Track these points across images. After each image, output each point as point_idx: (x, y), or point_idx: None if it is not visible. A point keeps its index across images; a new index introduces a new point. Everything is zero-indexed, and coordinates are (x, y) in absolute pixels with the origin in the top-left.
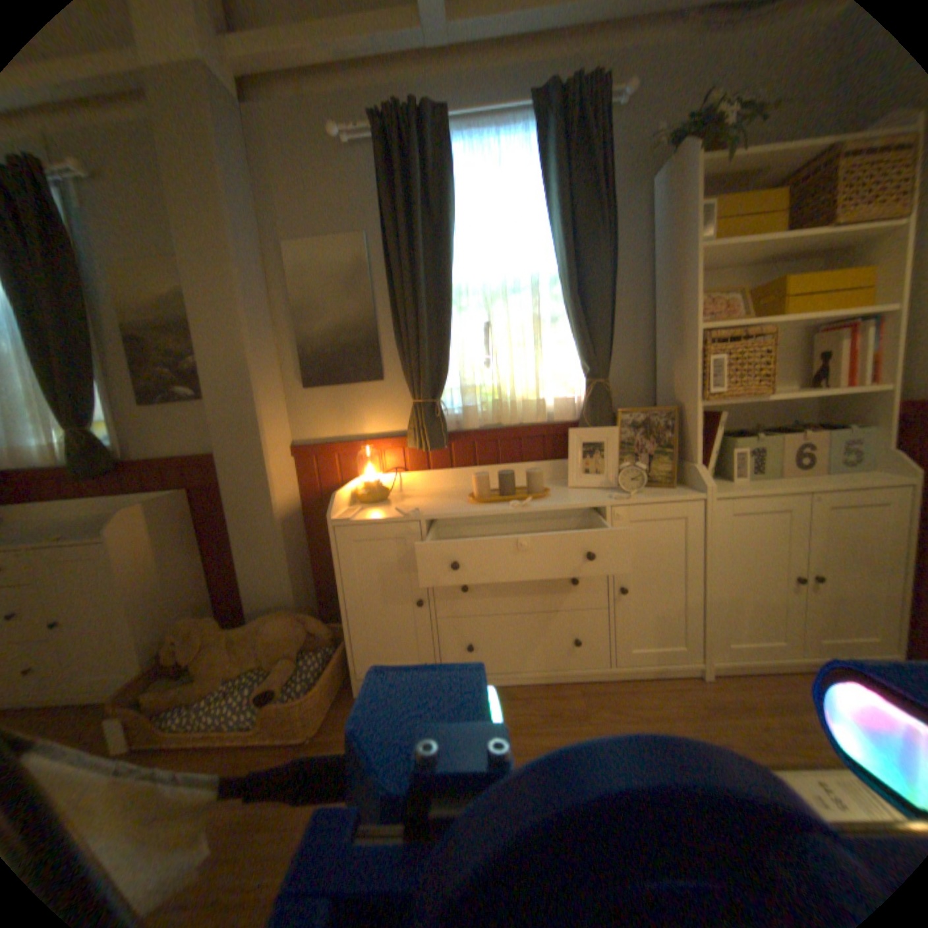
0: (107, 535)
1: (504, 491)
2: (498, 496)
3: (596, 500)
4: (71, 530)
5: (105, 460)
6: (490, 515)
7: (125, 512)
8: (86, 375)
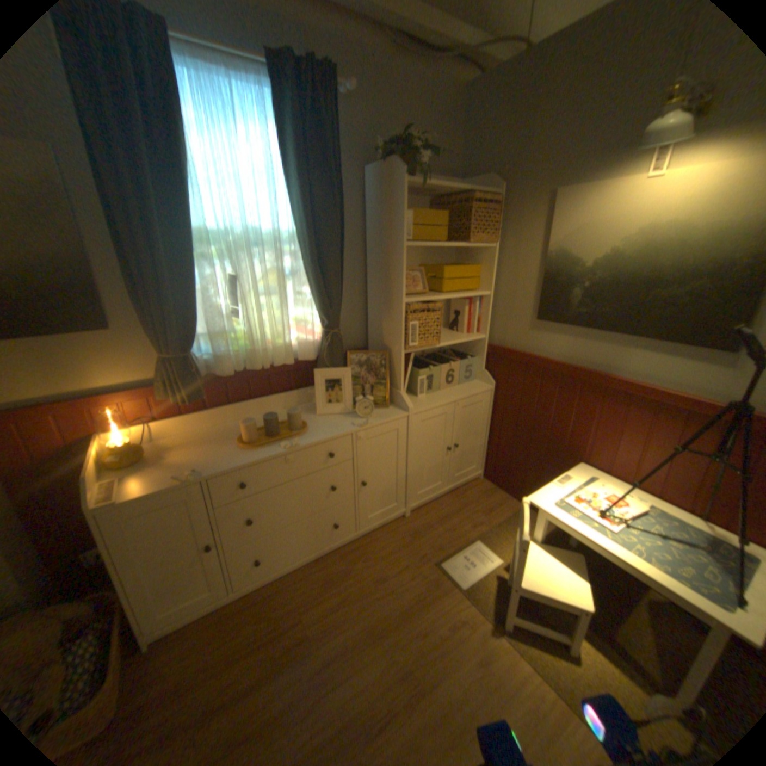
0: None
1: (270, 433)
2: (264, 436)
3: (343, 429)
4: None
5: None
6: (265, 461)
7: None
8: None
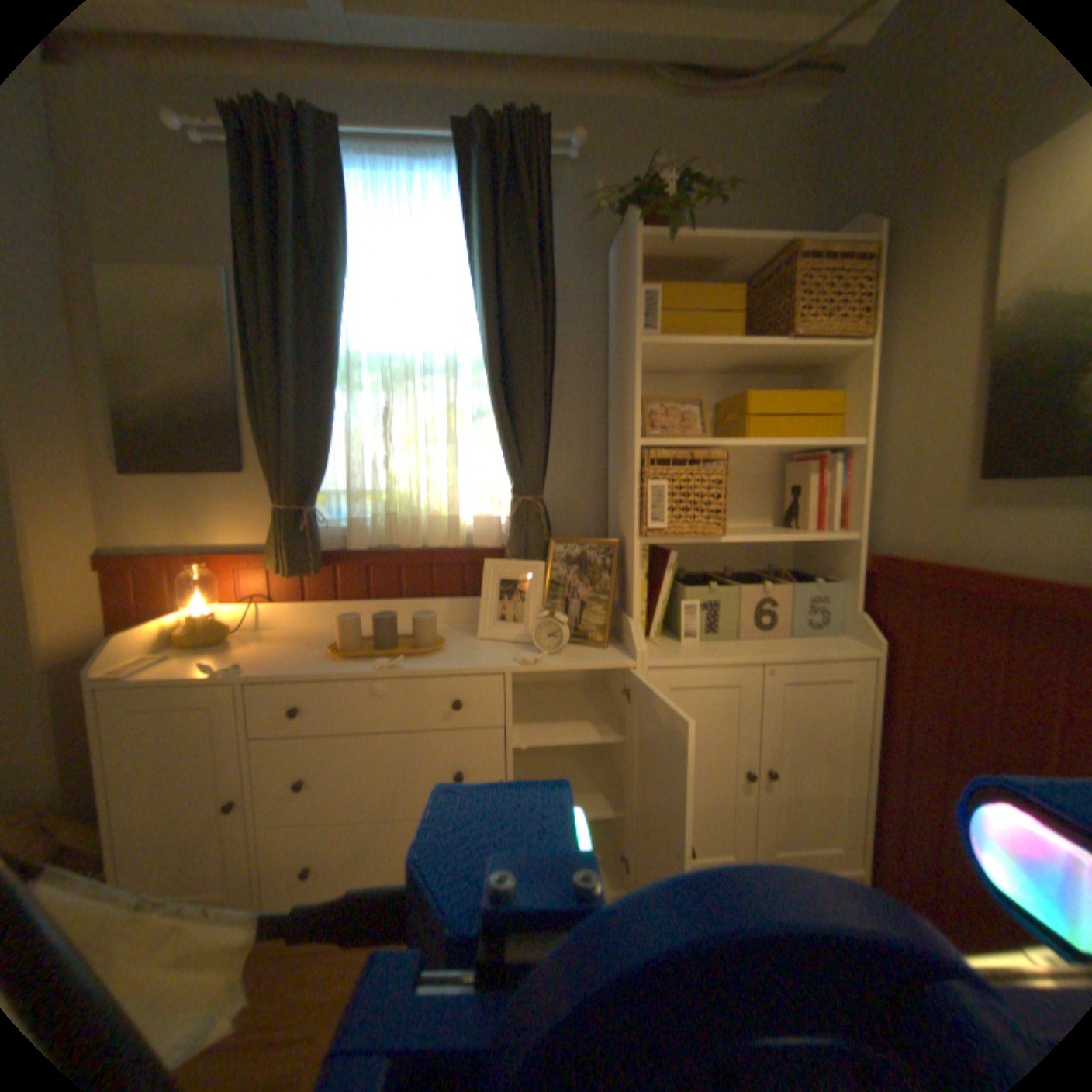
0: None
1: (381, 642)
2: (375, 647)
3: (496, 661)
4: None
5: None
6: (342, 679)
7: None
8: None
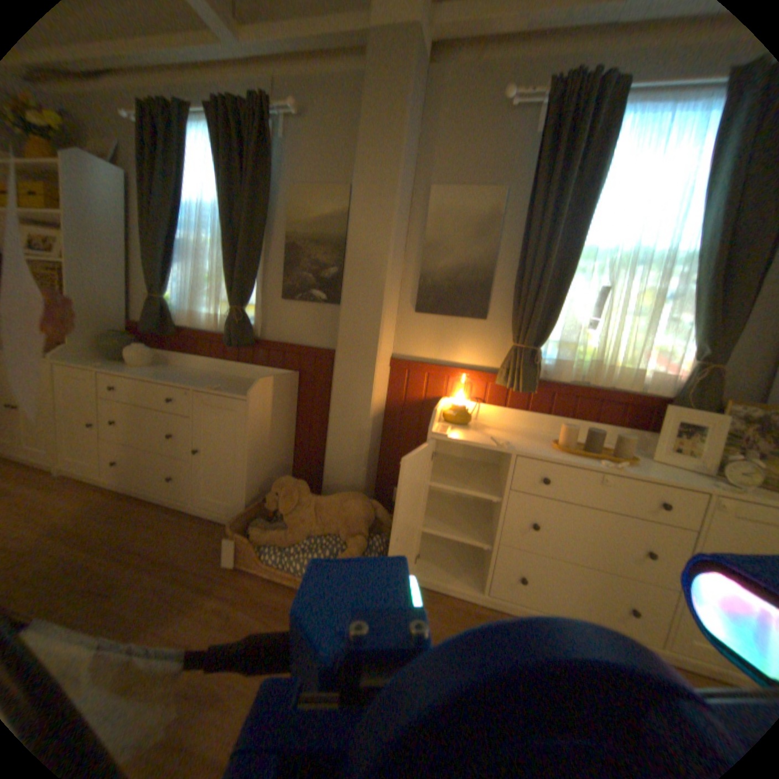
0: (248, 395)
1: (591, 448)
2: (582, 451)
3: (698, 484)
4: (219, 383)
5: (250, 335)
6: (581, 468)
7: (264, 380)
8: (255, 268)
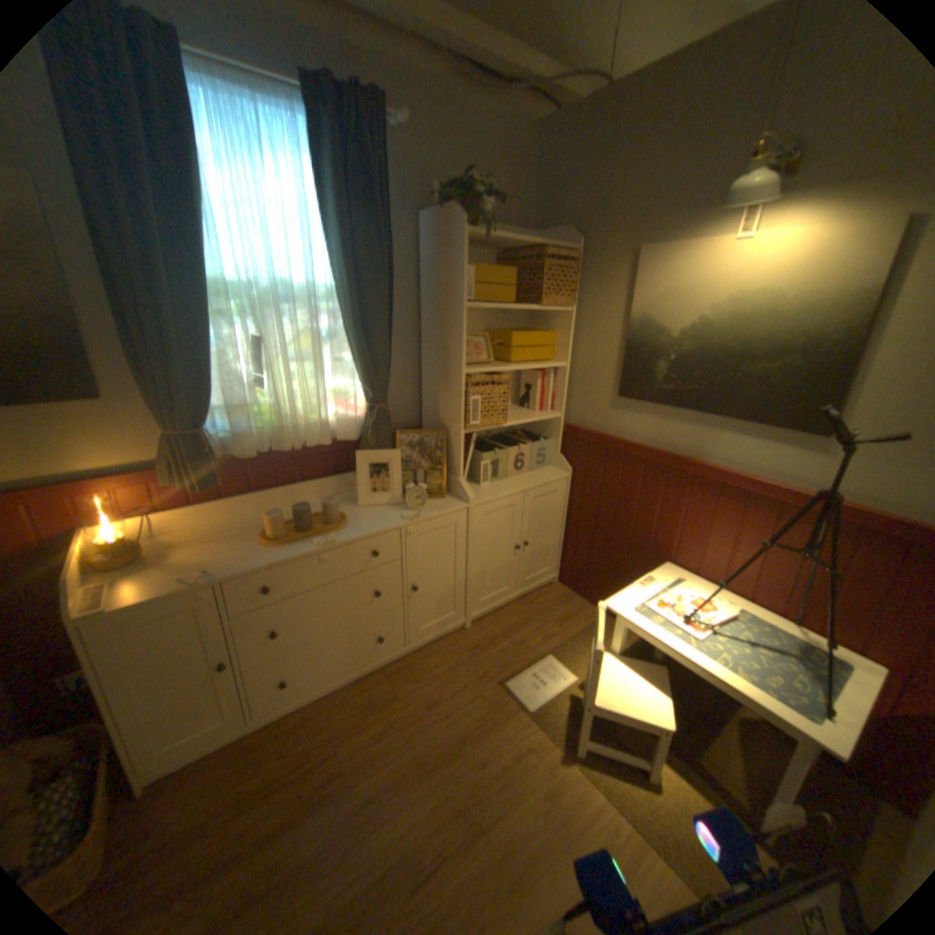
0: None
1: (301, 527)
2: (293, 531)
3: (390, 522)
4: None
5: None
6: (294, 560)
7: None
8: None
